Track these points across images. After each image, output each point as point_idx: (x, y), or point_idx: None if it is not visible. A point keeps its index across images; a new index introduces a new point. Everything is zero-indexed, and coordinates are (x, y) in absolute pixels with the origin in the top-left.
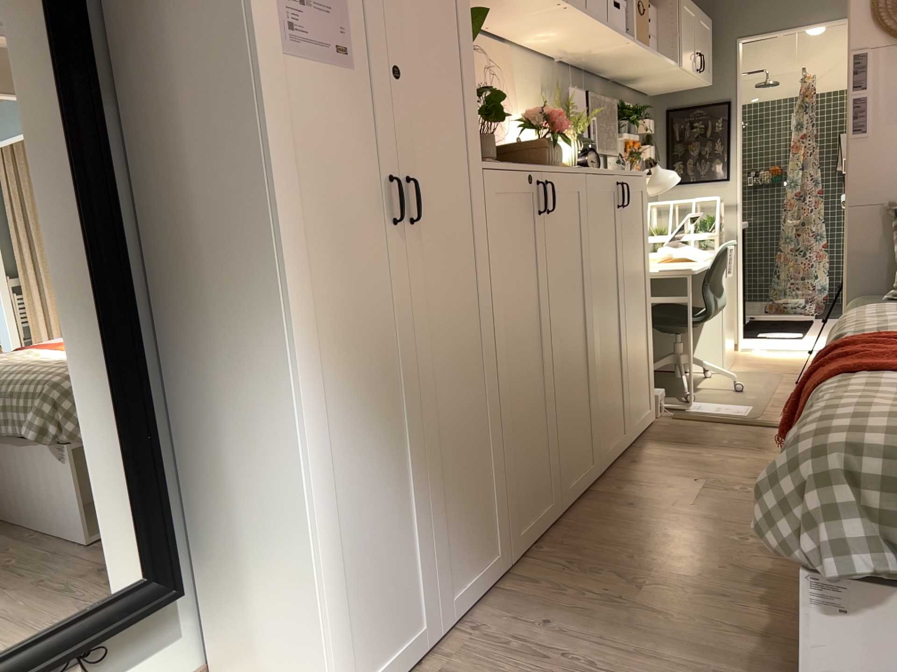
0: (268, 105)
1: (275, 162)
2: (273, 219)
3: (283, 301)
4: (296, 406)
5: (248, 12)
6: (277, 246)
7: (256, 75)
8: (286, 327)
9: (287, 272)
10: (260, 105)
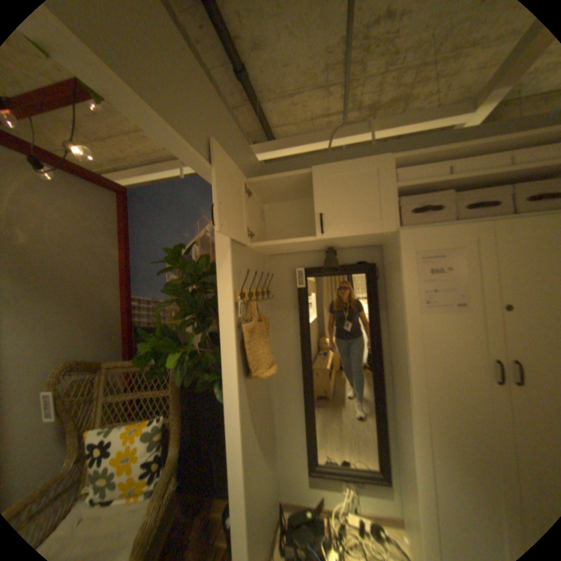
0: (413, 336)
1: (415, 357)
2: (412, 379)
3: (415, 411)
4: (418, 454)
5: (406, 304)
6: (413, 389)
7: (408, 326)
8: (416, 422)
9: (419, 400)
10: (409, 337)
